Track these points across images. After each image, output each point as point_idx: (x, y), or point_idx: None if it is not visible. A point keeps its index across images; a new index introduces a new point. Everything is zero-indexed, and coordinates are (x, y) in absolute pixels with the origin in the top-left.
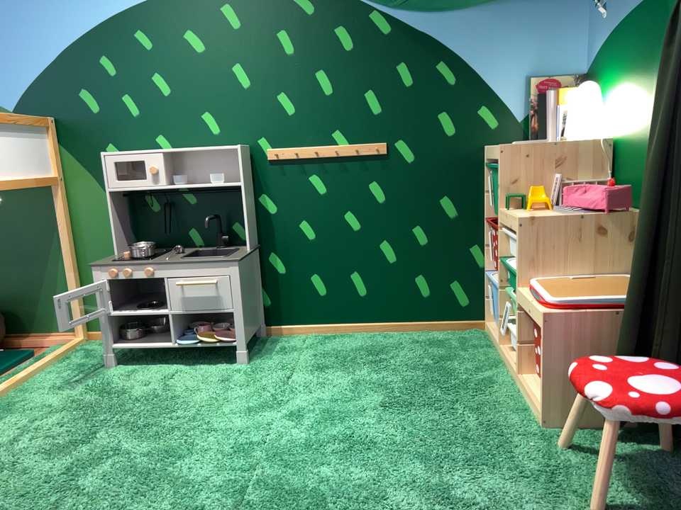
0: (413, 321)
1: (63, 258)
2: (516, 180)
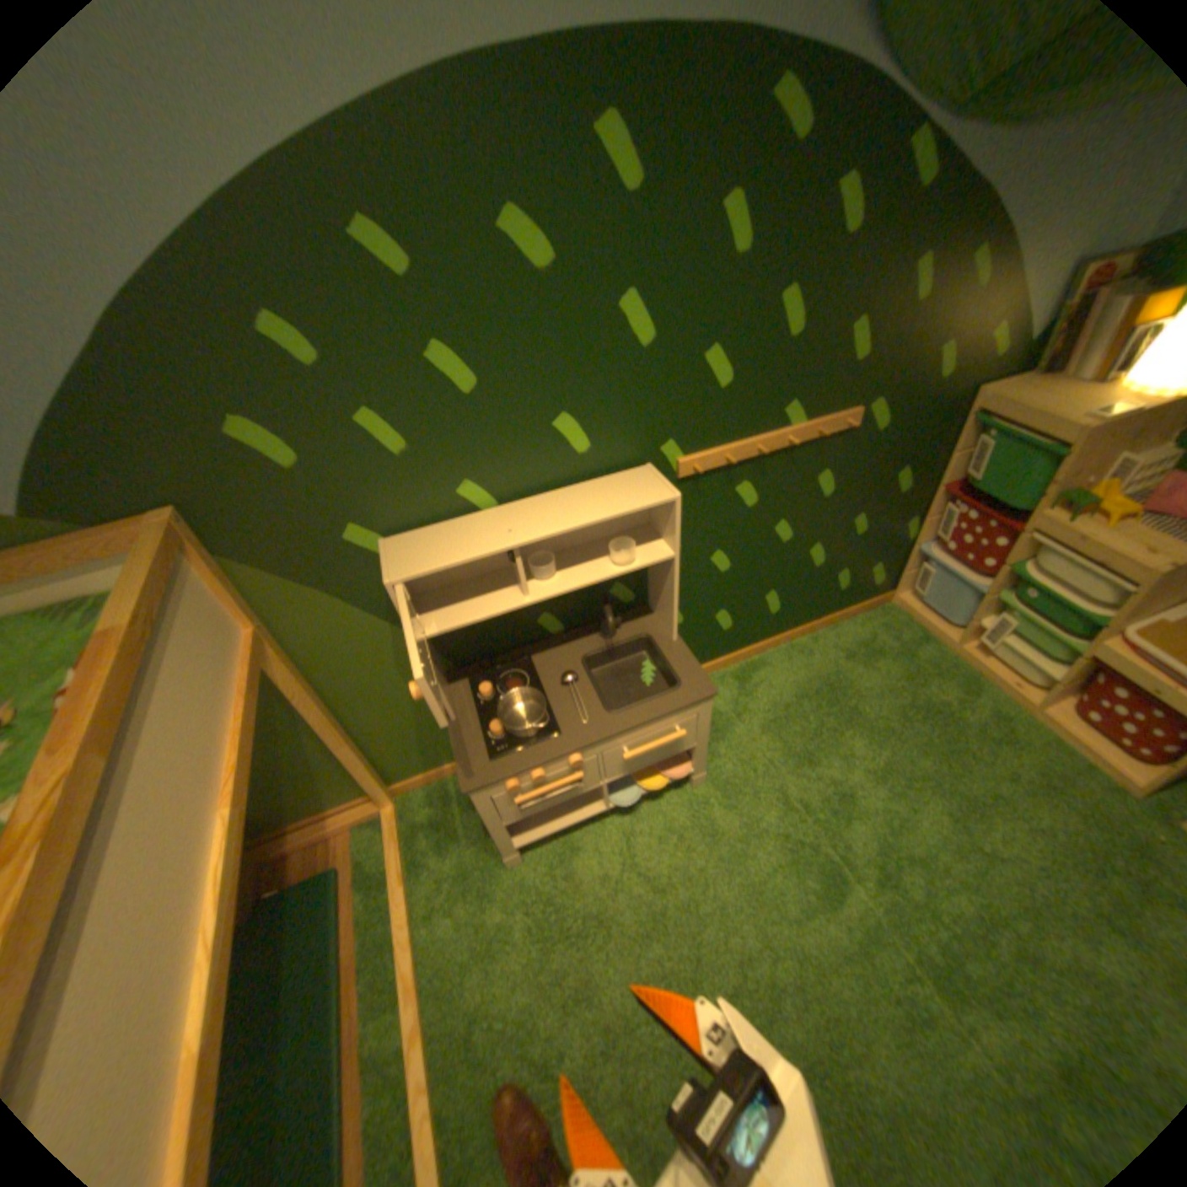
0: (823, 620)
1: (322, 738)
2: (1081, 473)
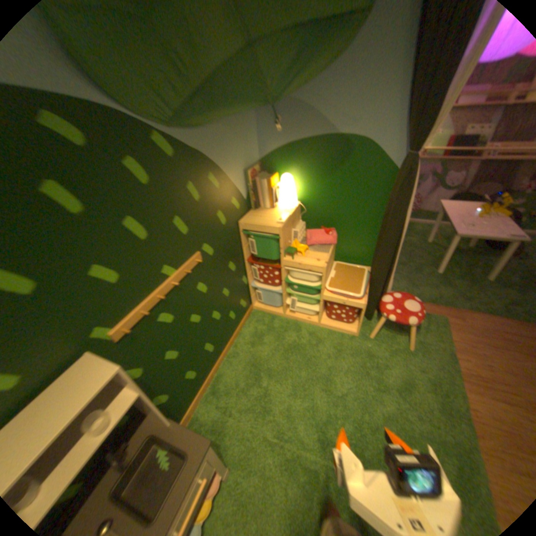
0: (233, 335)
1: None
2: (286, 242)
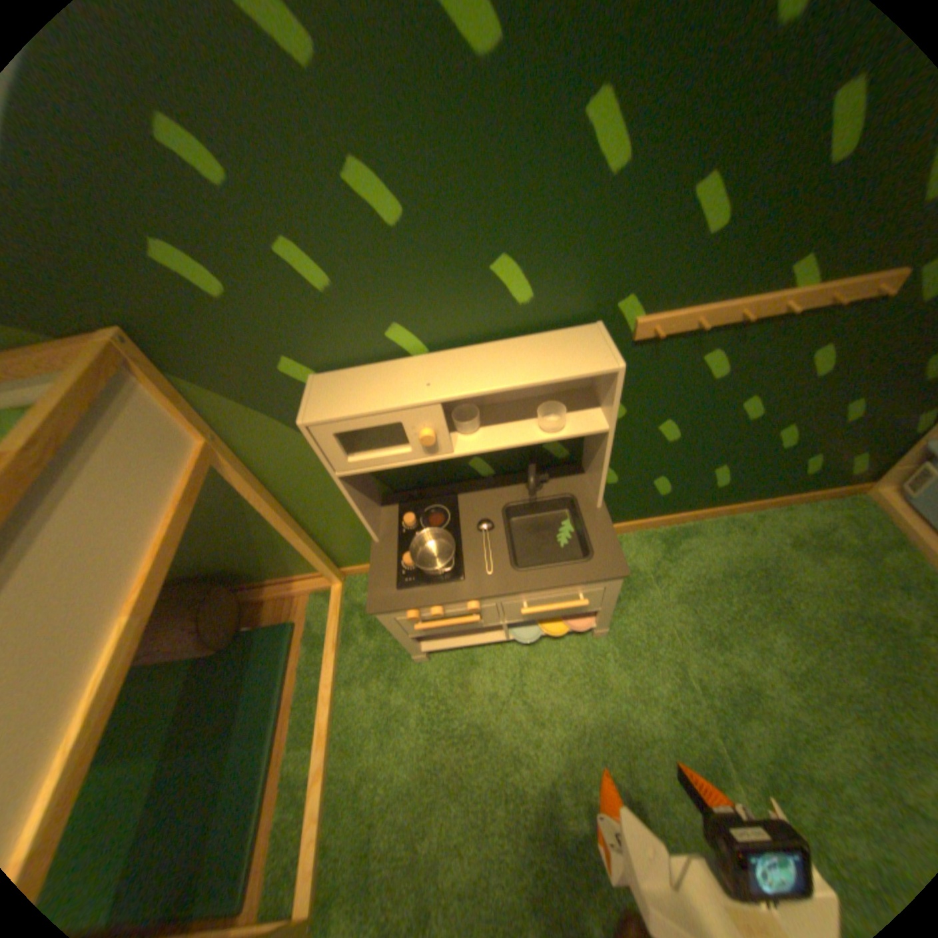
0: (777, 500)
1: (278, 530)
2: None
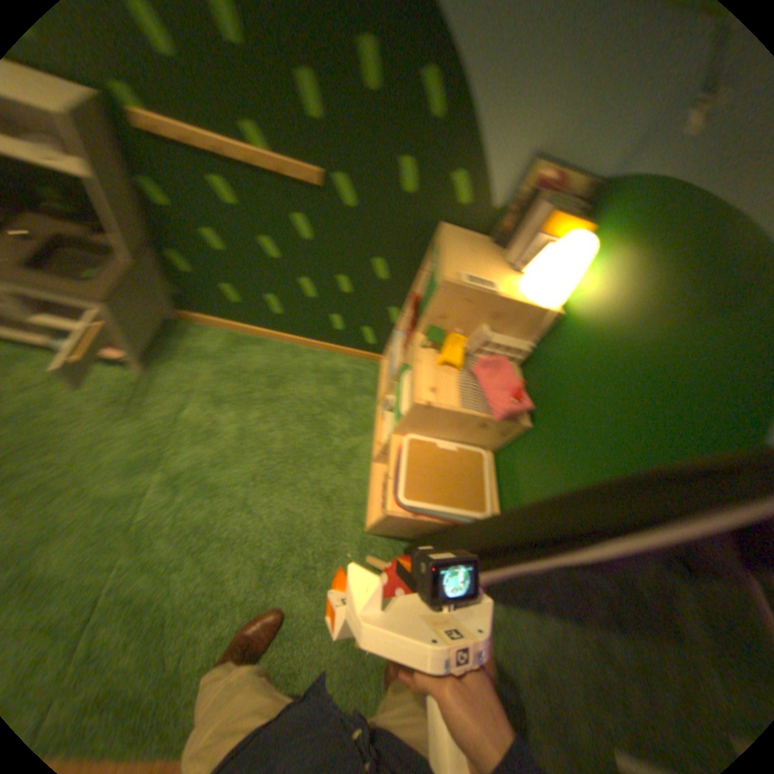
0: (320, 344)
1: None
2: (443, 319)
